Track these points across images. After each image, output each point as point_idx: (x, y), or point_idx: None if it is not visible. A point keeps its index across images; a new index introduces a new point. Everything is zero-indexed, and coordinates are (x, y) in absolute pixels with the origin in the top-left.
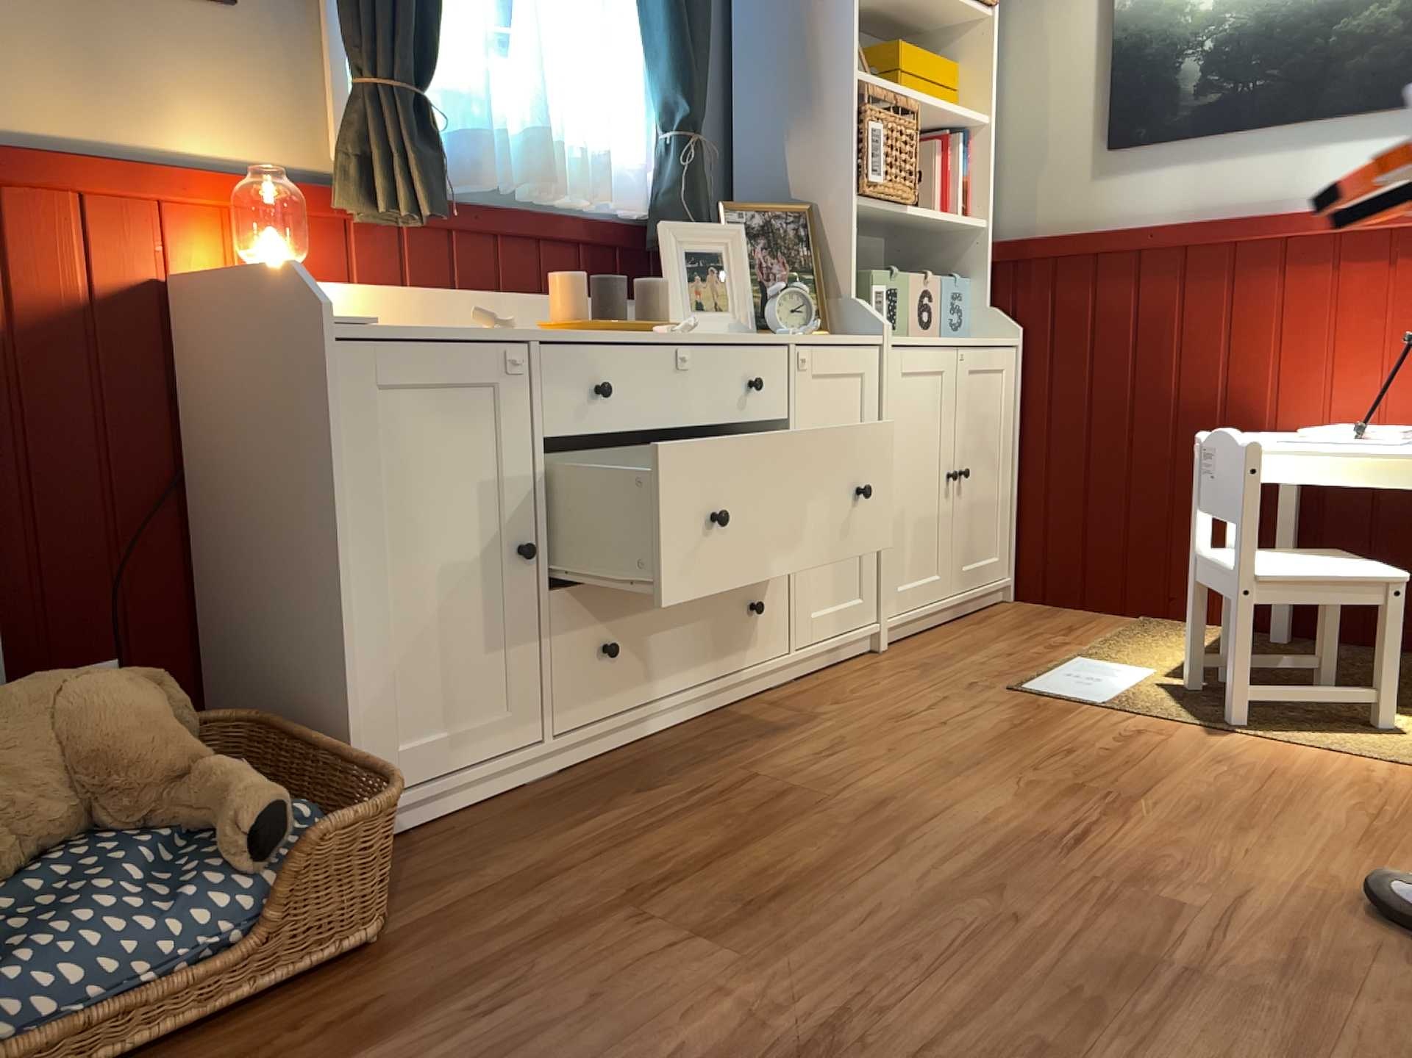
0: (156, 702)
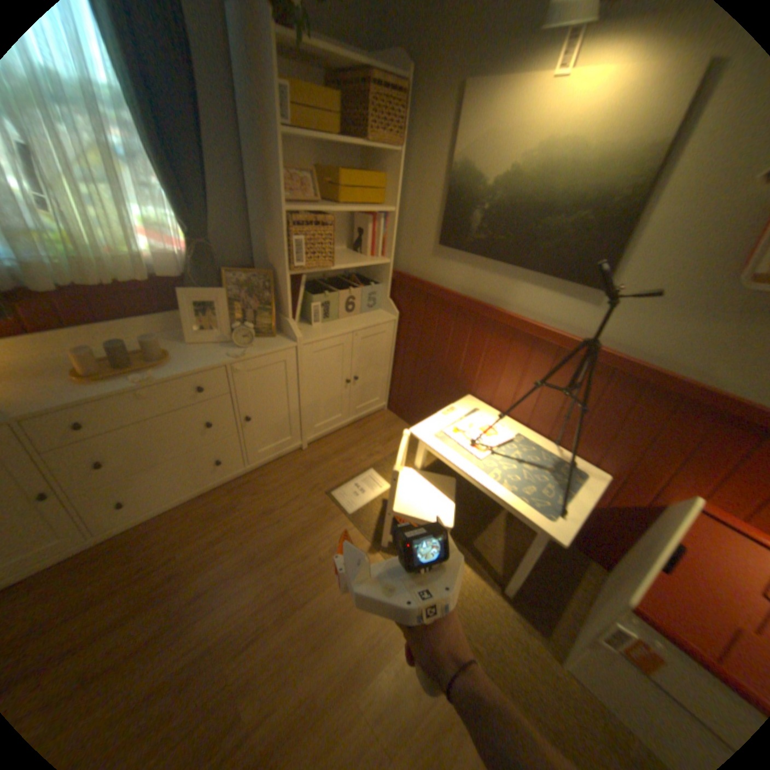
0: None
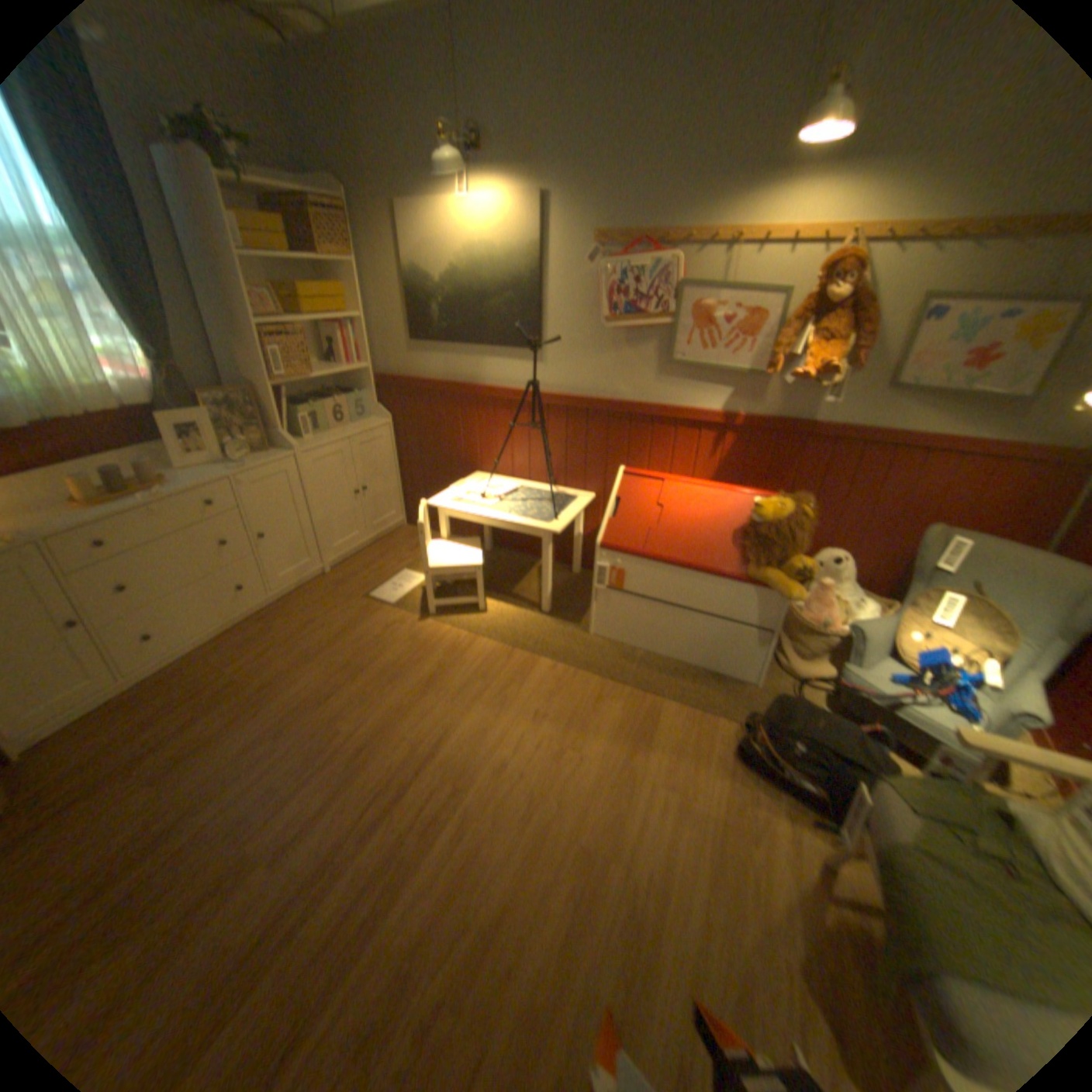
0: None
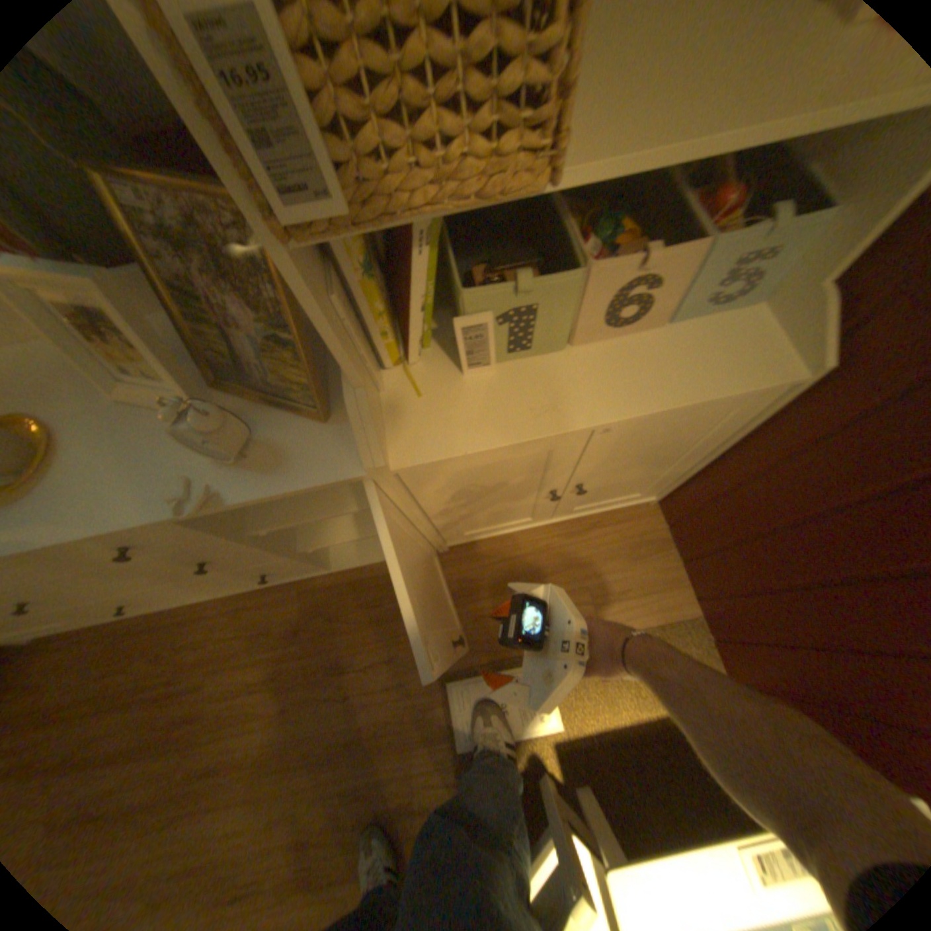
0: None
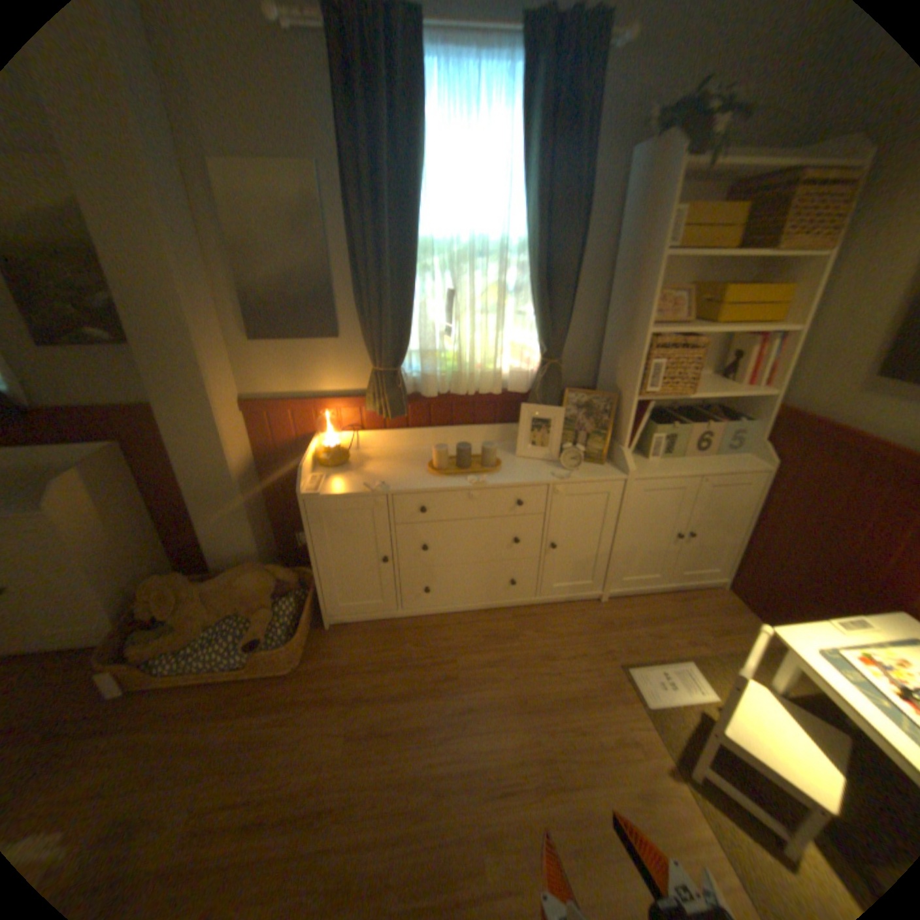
0: (263, 584)
